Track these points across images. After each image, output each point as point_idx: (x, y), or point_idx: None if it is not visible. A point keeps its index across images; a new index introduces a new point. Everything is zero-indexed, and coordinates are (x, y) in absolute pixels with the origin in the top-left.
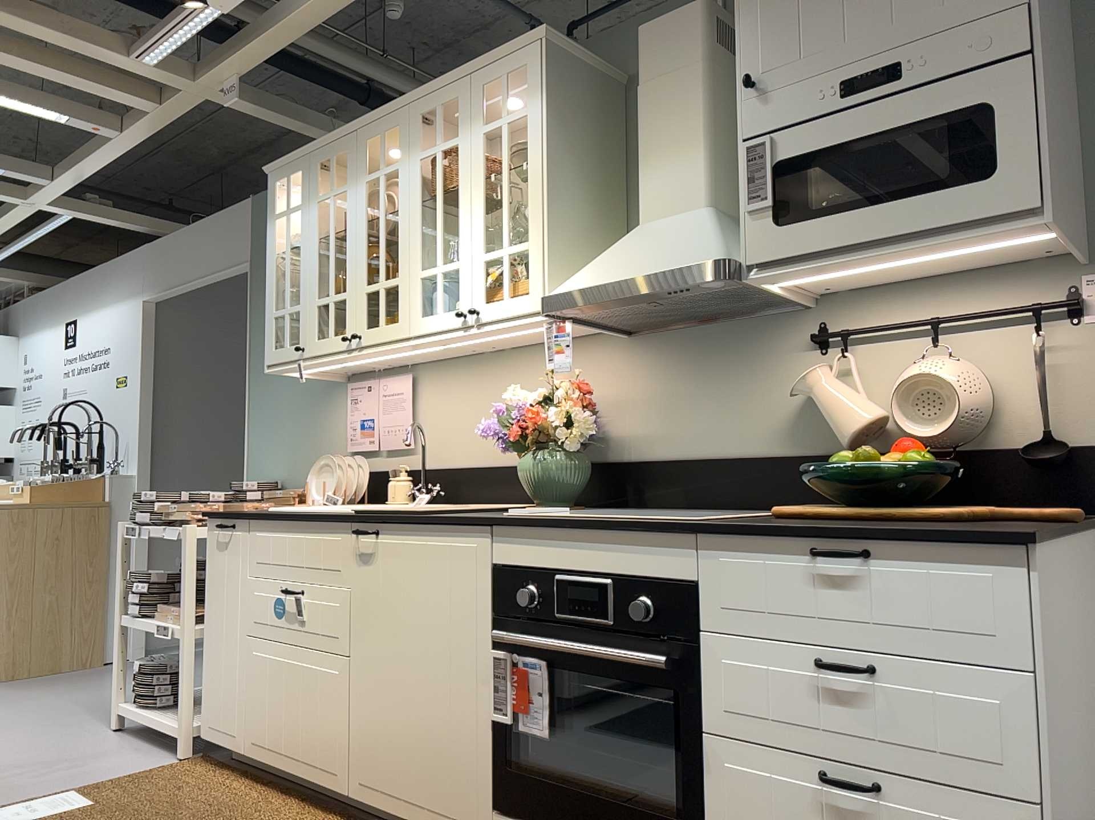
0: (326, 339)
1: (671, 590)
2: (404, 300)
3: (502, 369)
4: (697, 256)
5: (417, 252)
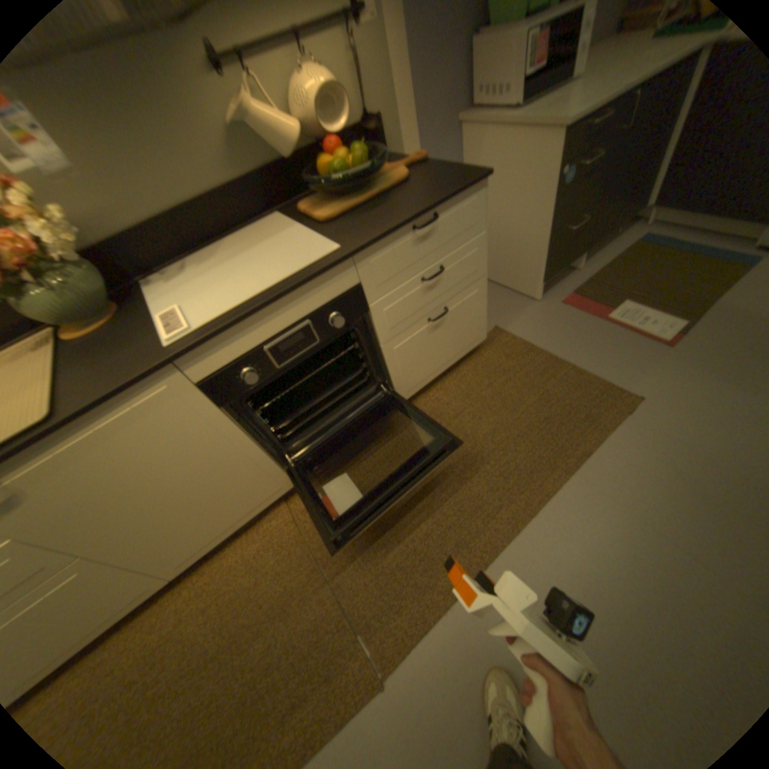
0: None
1: (346, 299)
2: None
3: None
4: None
5: None
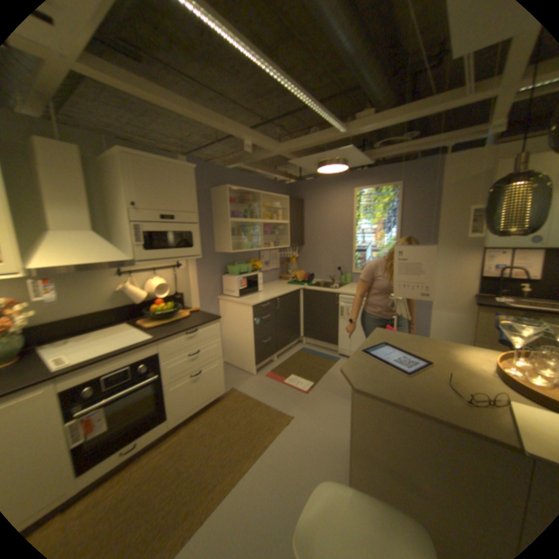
0: None
1: (148, 360)
2: None
3: None
4: (117, 257)
5: None
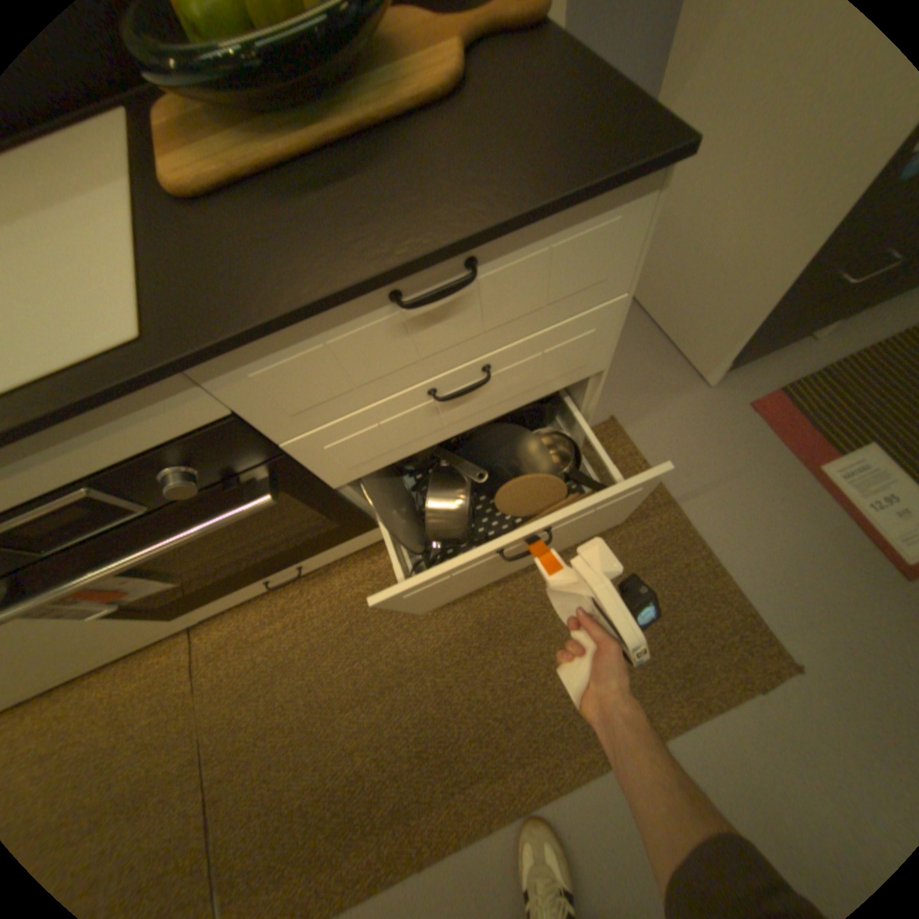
0: None
1: (193, 442)
2: None
3: None
4: None
5: None
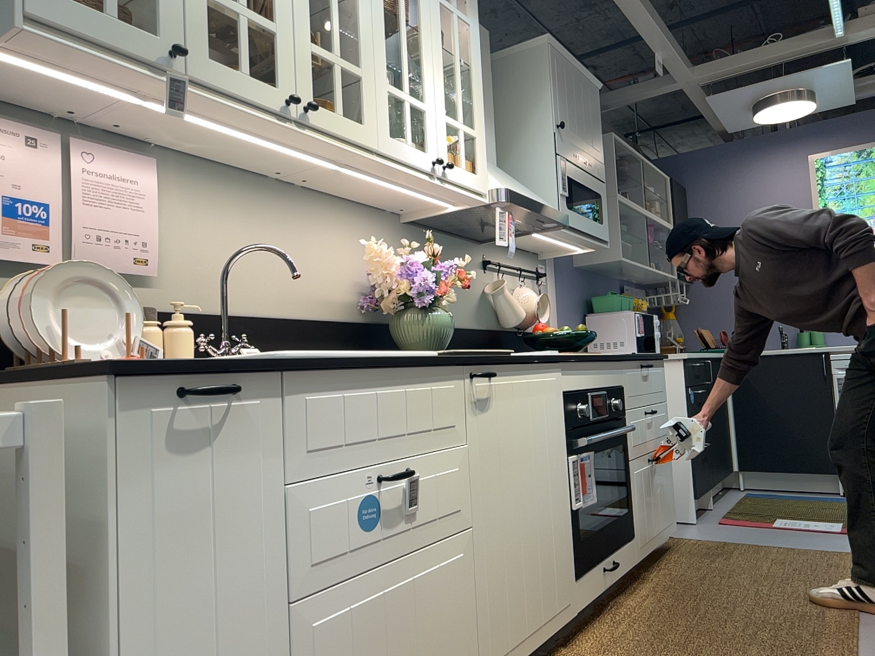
0: (232, 71)
1: (619, 391)
2: (372, 104)
3: (293, 207)
4: (553, 206)
5: (384, 60)
